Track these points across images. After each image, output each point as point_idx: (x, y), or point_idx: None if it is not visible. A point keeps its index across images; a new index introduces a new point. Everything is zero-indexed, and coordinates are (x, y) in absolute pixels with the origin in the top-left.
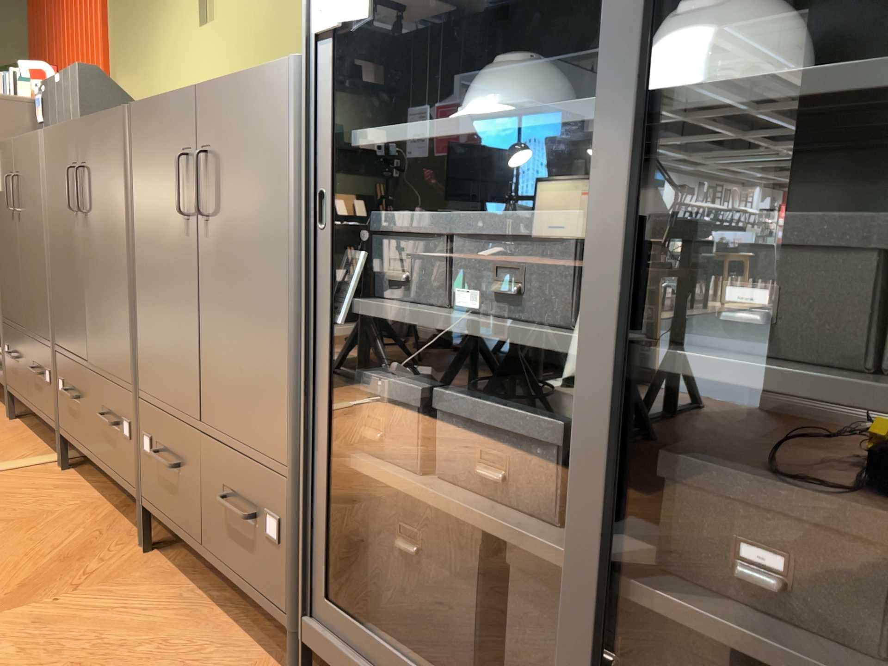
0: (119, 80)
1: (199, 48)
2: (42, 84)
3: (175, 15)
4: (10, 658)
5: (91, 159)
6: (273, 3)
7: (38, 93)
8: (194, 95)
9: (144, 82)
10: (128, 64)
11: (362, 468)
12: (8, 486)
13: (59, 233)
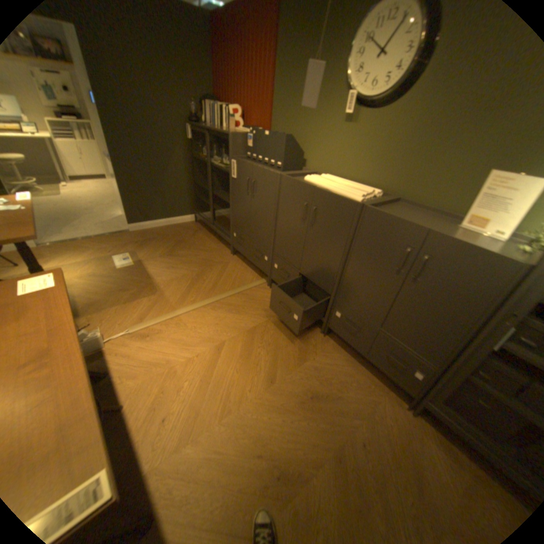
0: (278, 122)
1: (341, 131)
2: (252, 128)
3: (326, 107)
4: (318, 382)
5: (322, 207)
6: (405, 131)
7: (248, 131)
8: (427, 231)
9: (296, 131)
10: (285, 117)
11: (476, 382)
12: (258, 295)
13: (279, 213)
